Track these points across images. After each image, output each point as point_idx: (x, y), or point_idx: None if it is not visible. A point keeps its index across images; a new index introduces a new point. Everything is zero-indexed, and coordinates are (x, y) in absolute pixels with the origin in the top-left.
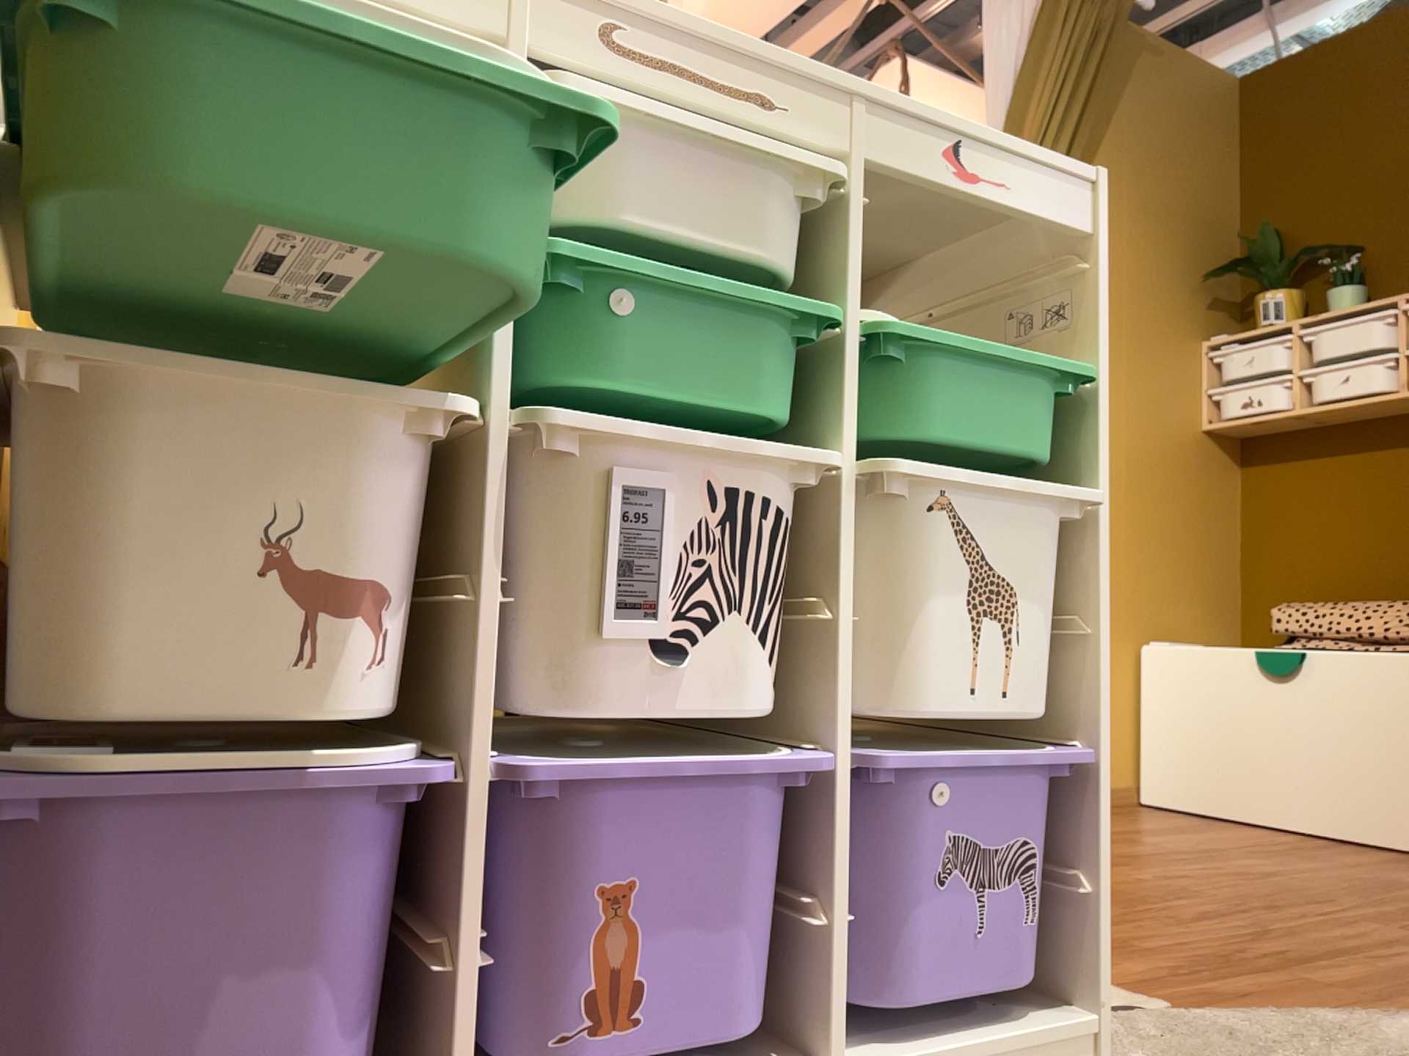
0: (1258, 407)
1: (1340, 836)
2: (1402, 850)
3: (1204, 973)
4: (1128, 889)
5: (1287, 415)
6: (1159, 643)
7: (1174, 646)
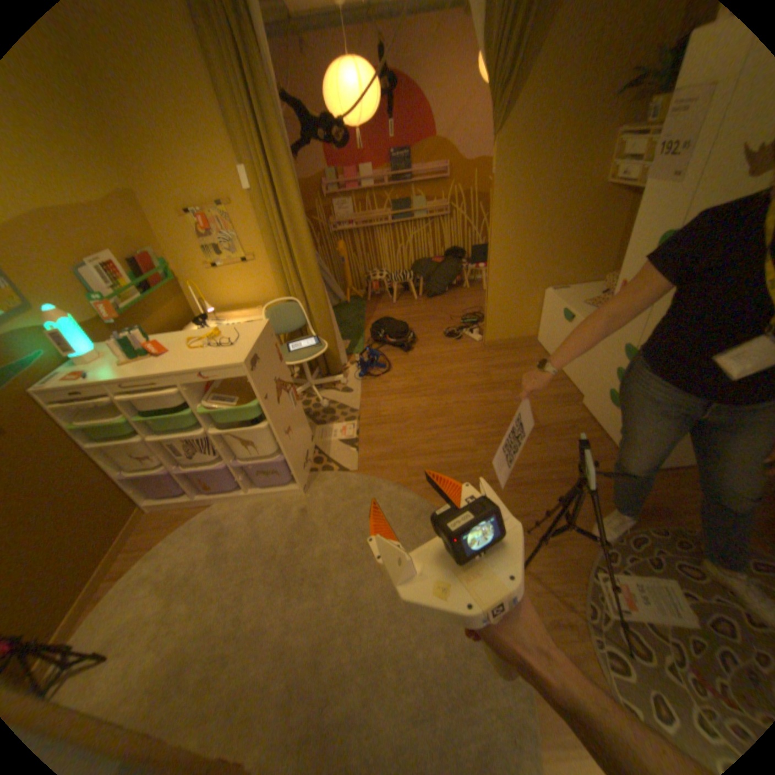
0: (632, 176)
1: (568, 379)
2: (577, 391)
3: (383, 461)
4: (431, 413)
5: (637, 185)
6: (553, 292)
7: (555, 294)
